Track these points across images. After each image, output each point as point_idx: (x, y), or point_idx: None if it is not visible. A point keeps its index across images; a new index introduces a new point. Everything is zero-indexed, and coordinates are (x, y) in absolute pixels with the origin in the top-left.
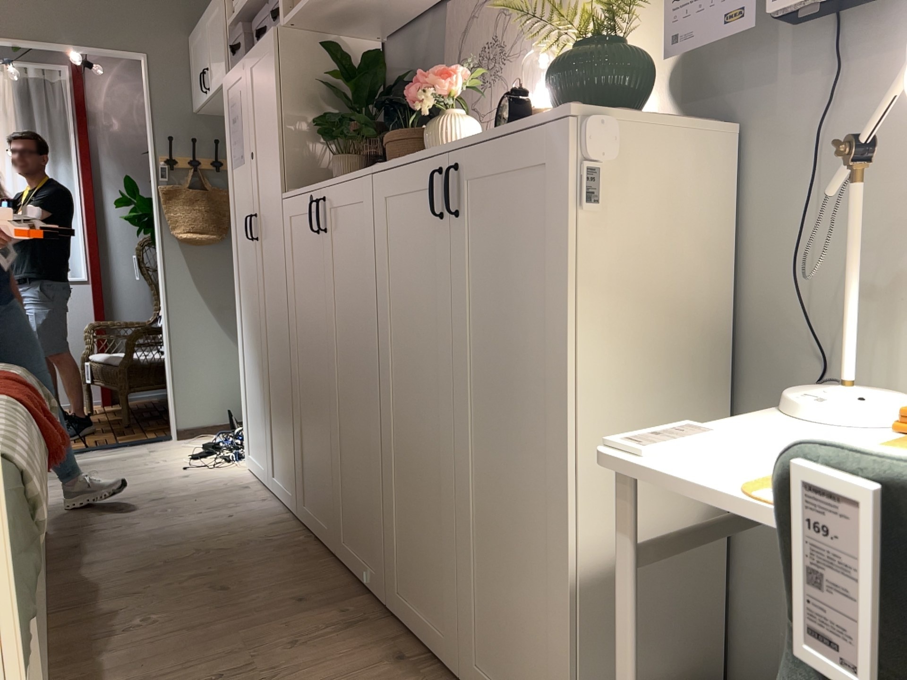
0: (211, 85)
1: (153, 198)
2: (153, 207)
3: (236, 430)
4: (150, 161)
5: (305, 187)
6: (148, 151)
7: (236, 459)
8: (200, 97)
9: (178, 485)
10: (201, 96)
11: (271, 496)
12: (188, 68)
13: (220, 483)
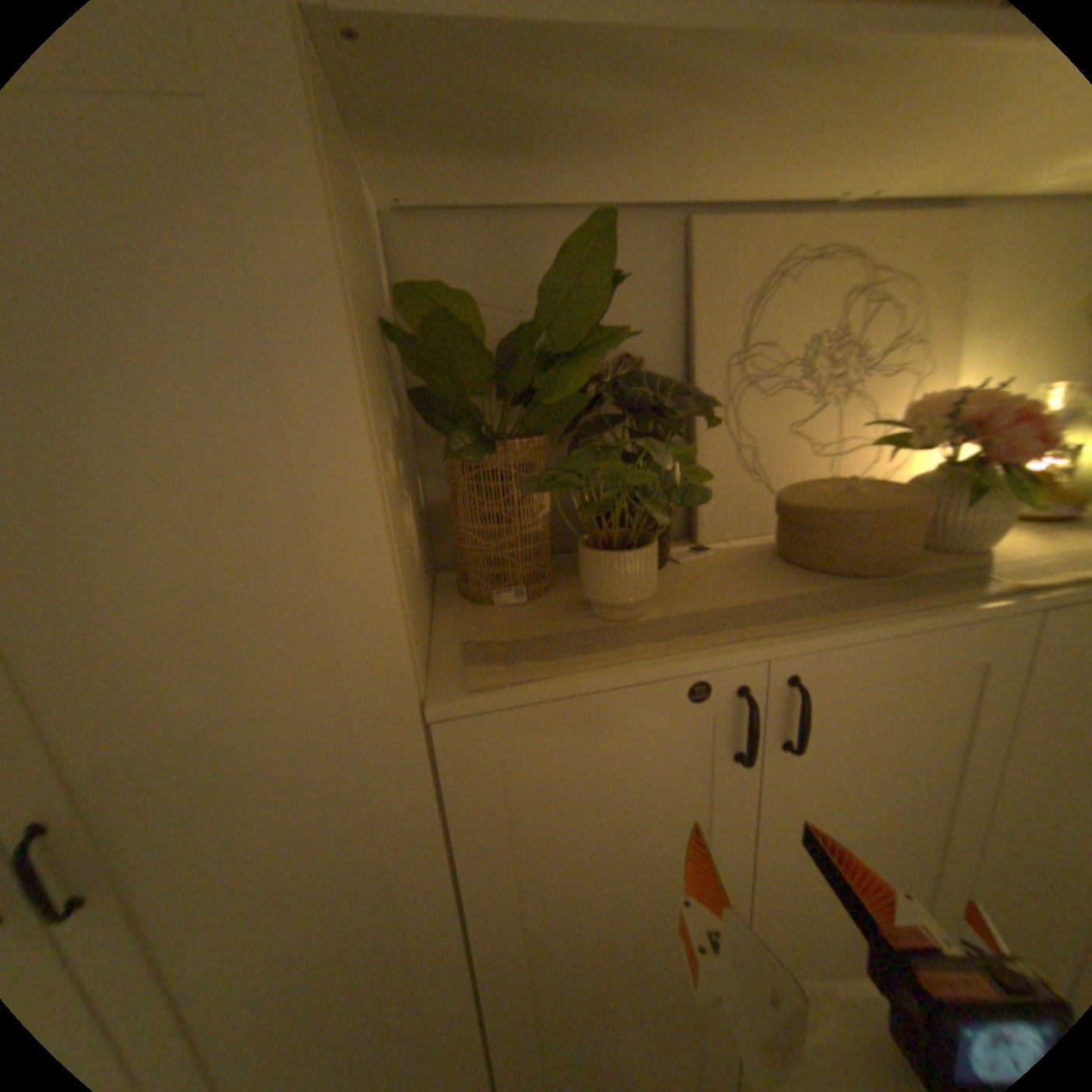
0: None
1: None
2: None
3: None
4: None
5: (636, 661)
6: None
7: None
8: None
9: None
10: None
11: None
12: None
13: None
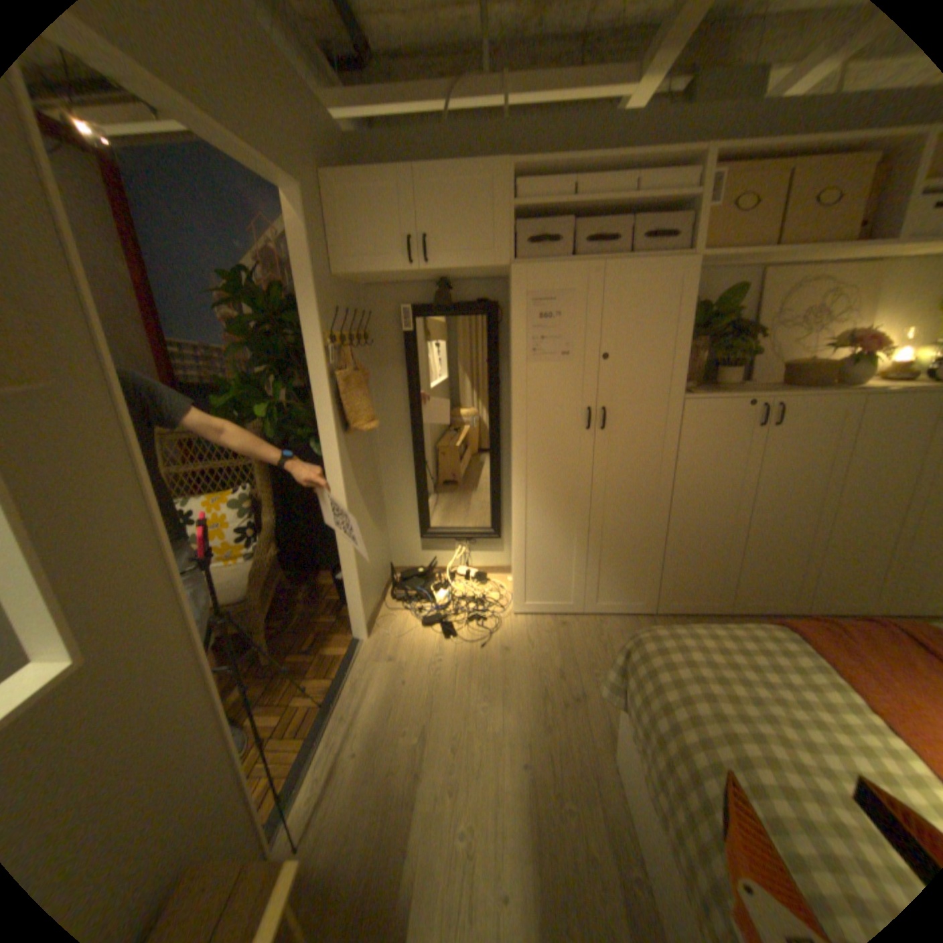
0: (442, 261)
1: (315, 388)
2: (317, 399)
3: (424, 596)
4: (307, 339)
5: (736, 394)
6: (305, 326)
7: (479, 616)
8: (378, 265)
9: (528, 657)
10: (384, 264)
11: (594, 617)
12: (323, 215)
13: (539, 635)
